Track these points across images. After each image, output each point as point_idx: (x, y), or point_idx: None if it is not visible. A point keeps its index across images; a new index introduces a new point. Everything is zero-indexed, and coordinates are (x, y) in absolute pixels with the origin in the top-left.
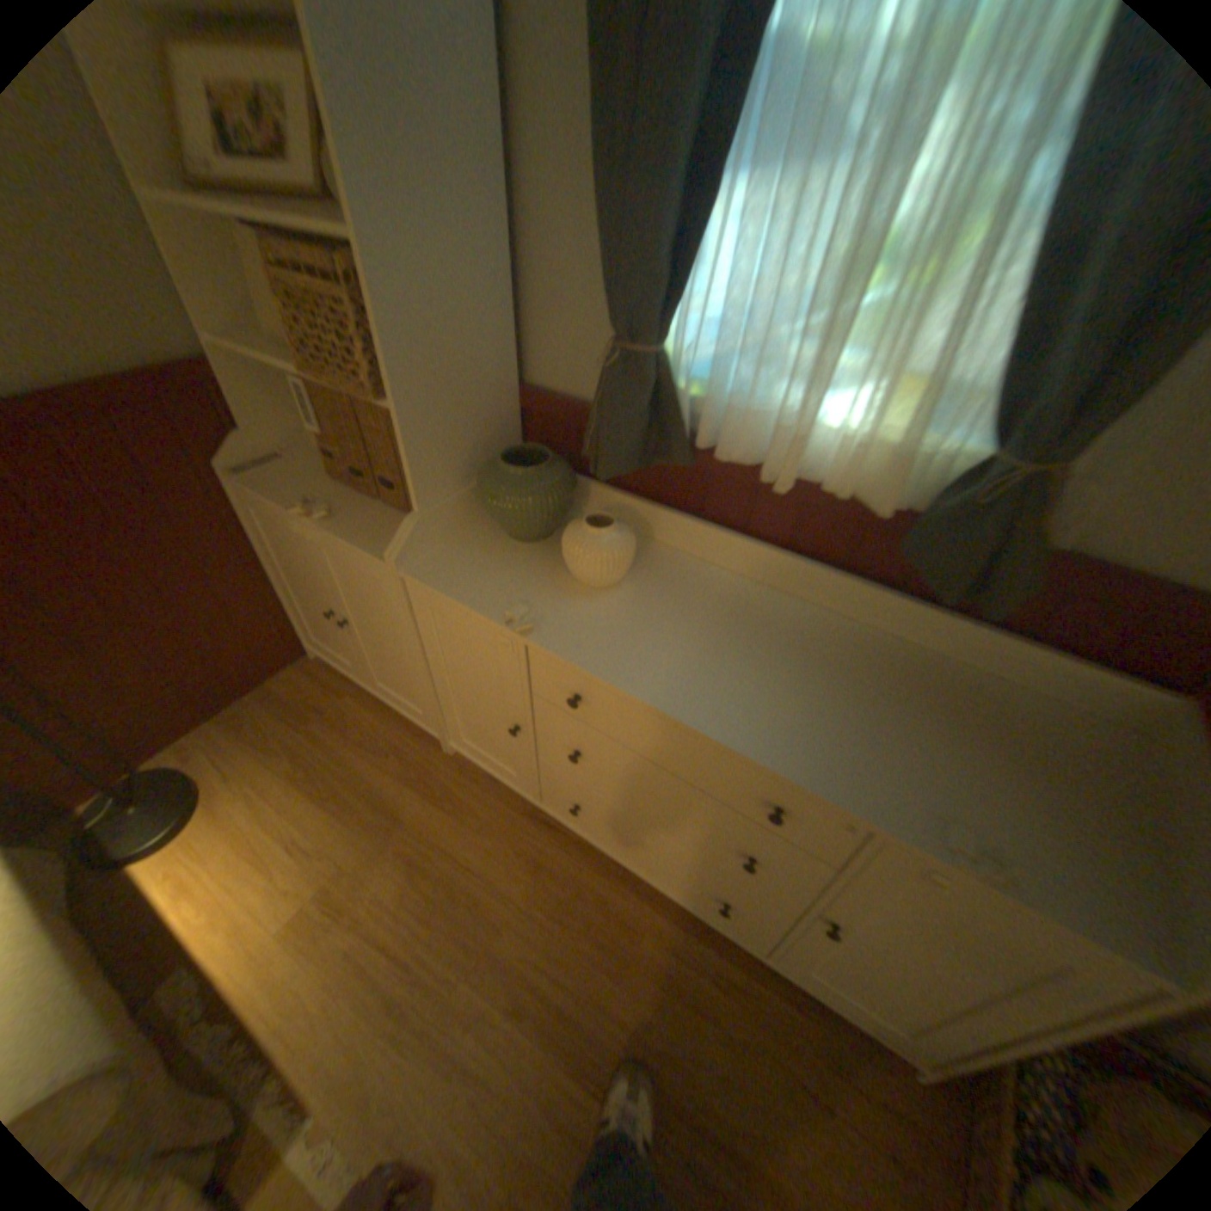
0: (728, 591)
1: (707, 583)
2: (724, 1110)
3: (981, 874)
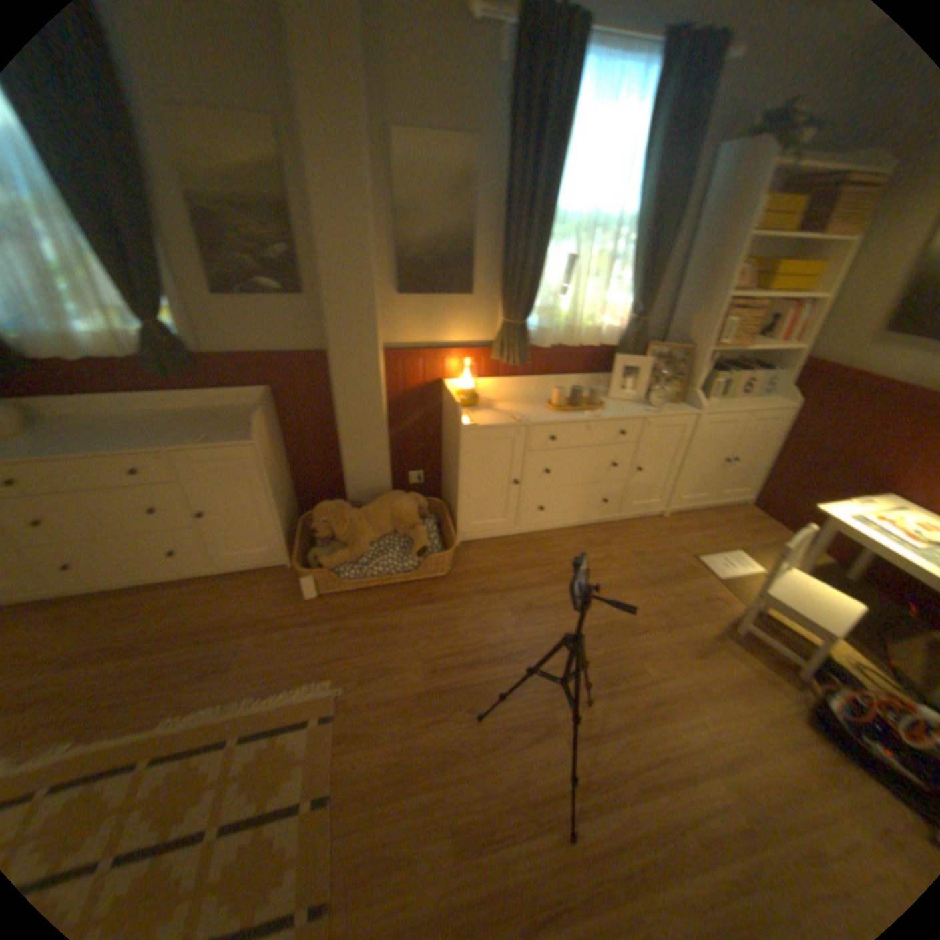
0: (94, 419)
1: (80, 420)
2: (203, 622)
3: (194, 442)
